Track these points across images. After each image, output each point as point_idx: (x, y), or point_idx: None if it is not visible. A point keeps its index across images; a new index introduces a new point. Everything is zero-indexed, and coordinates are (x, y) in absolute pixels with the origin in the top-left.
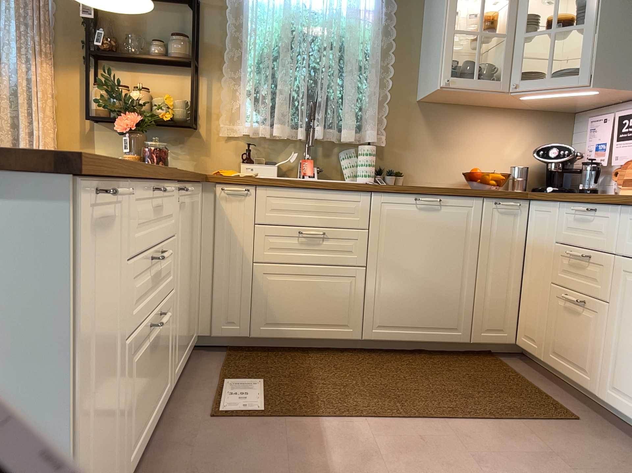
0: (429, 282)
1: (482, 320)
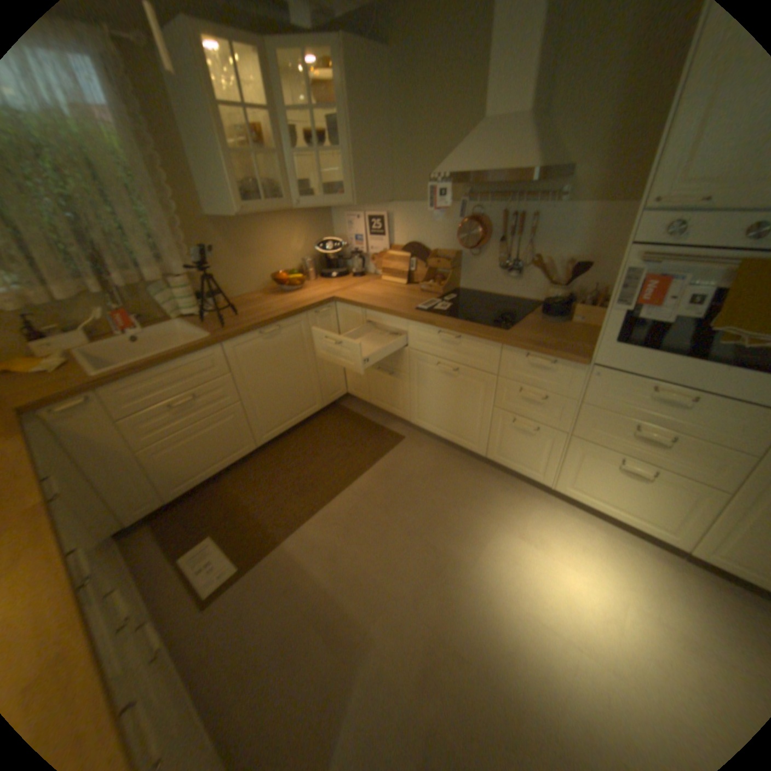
0: (287, 388)
1: (326, 391)
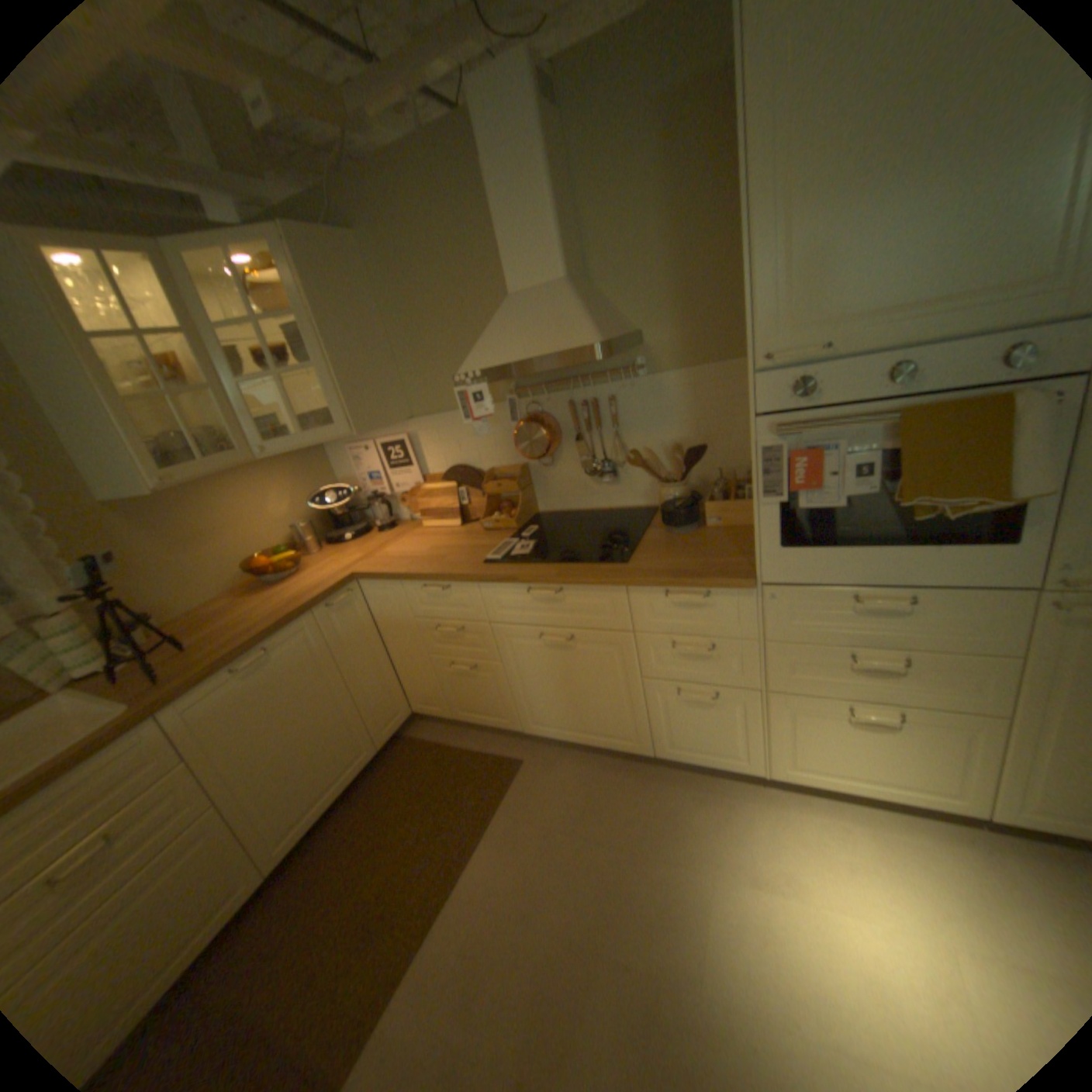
0: (304, 744)
1: (376, 723)
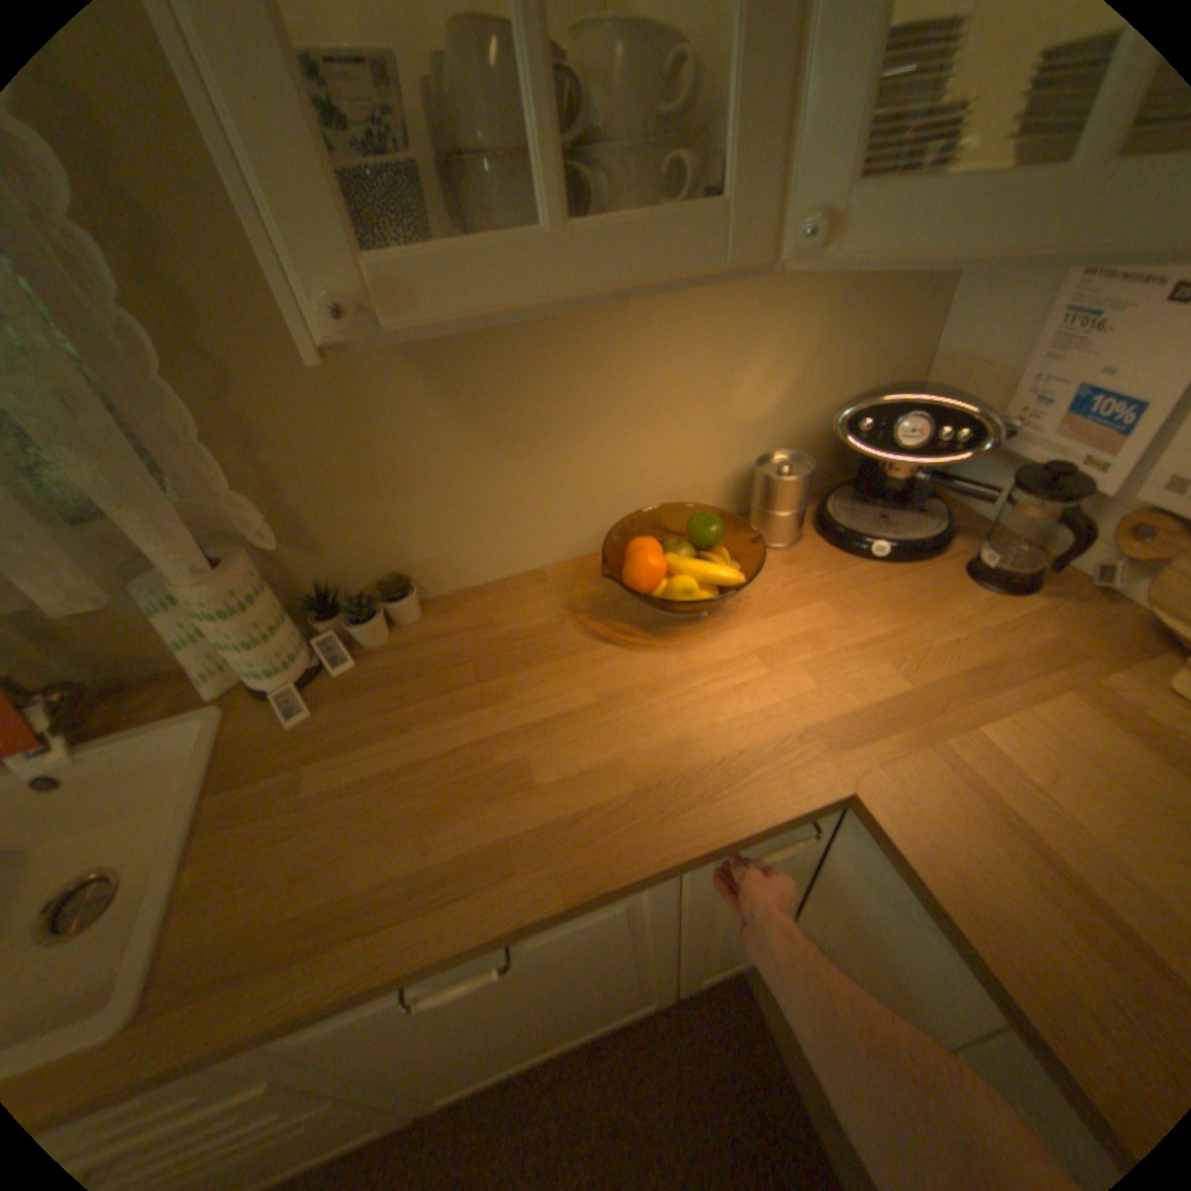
0: (545, 1024)
1: (702, 978)
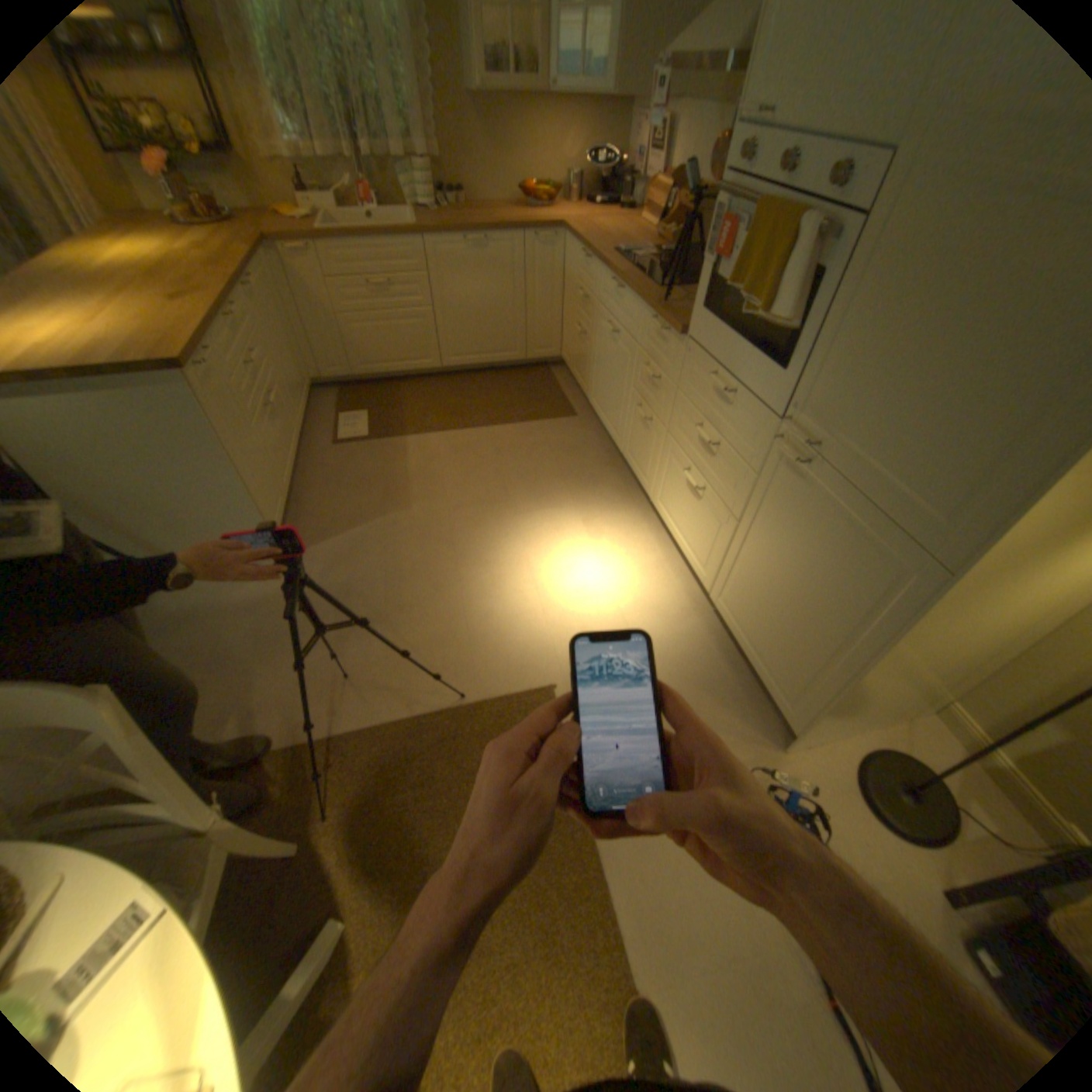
0: (486, 317)
1: (533, 343)
